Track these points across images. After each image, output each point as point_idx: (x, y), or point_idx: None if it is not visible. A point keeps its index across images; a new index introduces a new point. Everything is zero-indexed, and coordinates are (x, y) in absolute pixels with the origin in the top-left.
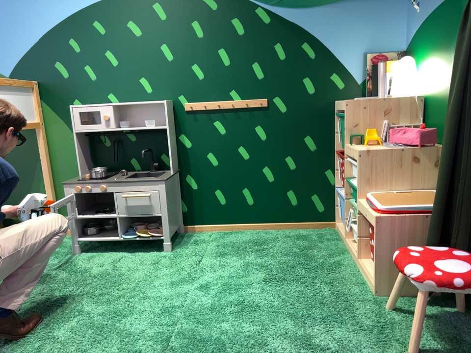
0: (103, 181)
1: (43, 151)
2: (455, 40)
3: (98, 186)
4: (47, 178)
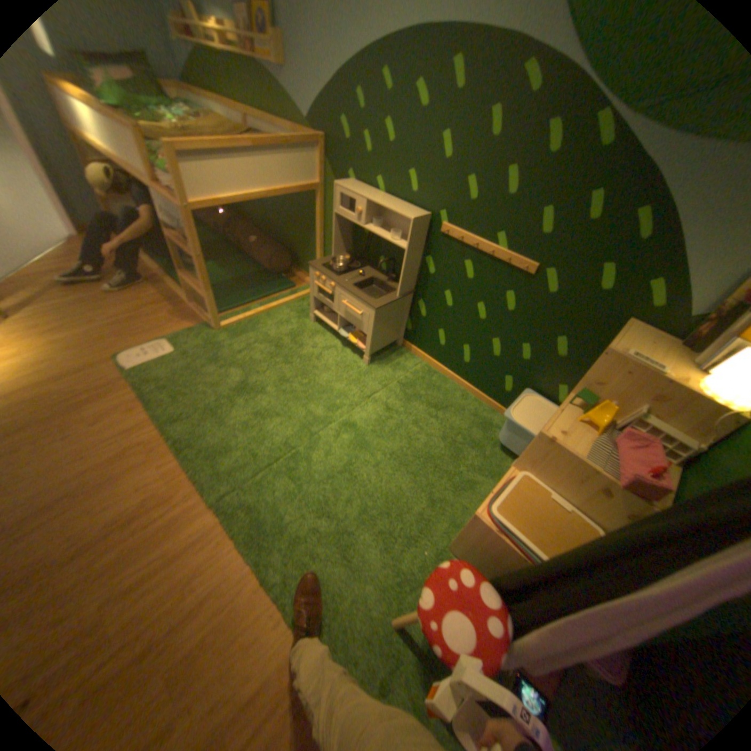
0: (335, 280)
1: (318, 215)
2: None
3: (329, 283)
4: (318, 241)
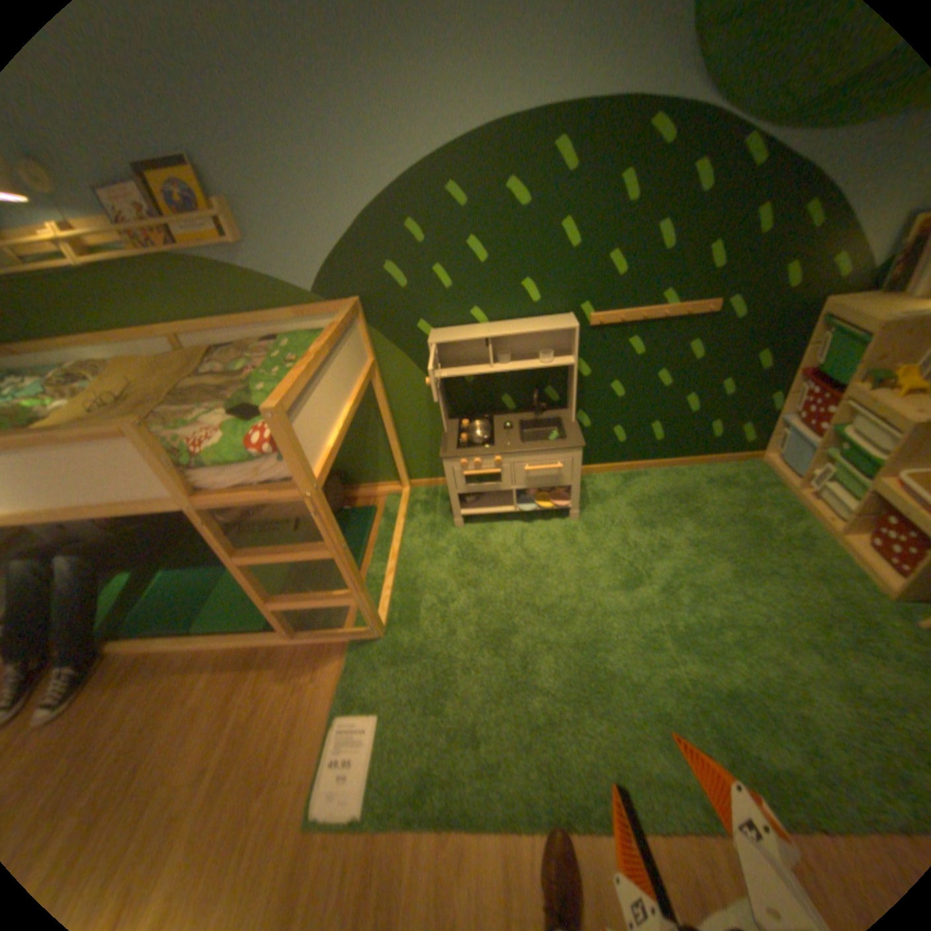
0: (496, 451)
1: (382, 398)
2: None
3: (491, 459)
4: (391, 430)
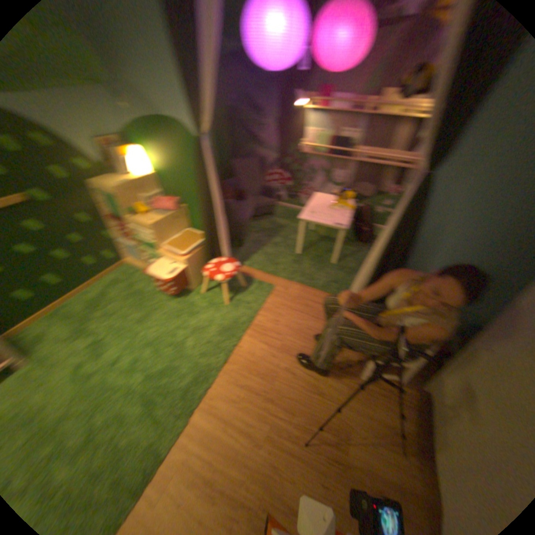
0: None
1: None
2: (170, 147)
3: None
4: None
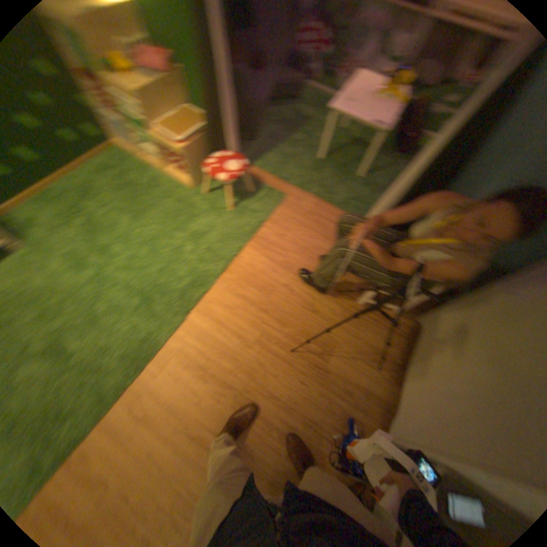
0: None
1: None
2: None
3: None
4: None
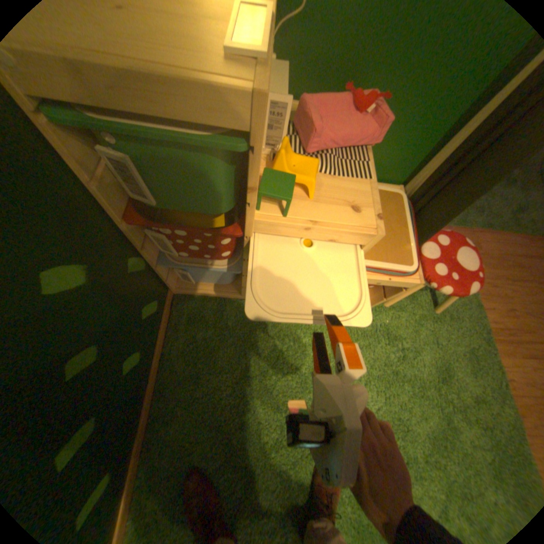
0: None
1: None
2: None
3: None
4: None
